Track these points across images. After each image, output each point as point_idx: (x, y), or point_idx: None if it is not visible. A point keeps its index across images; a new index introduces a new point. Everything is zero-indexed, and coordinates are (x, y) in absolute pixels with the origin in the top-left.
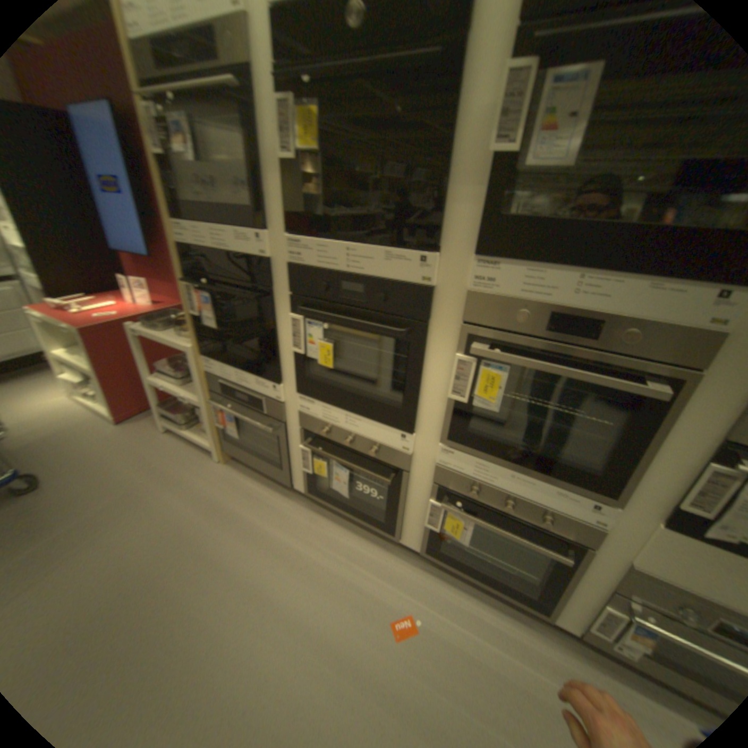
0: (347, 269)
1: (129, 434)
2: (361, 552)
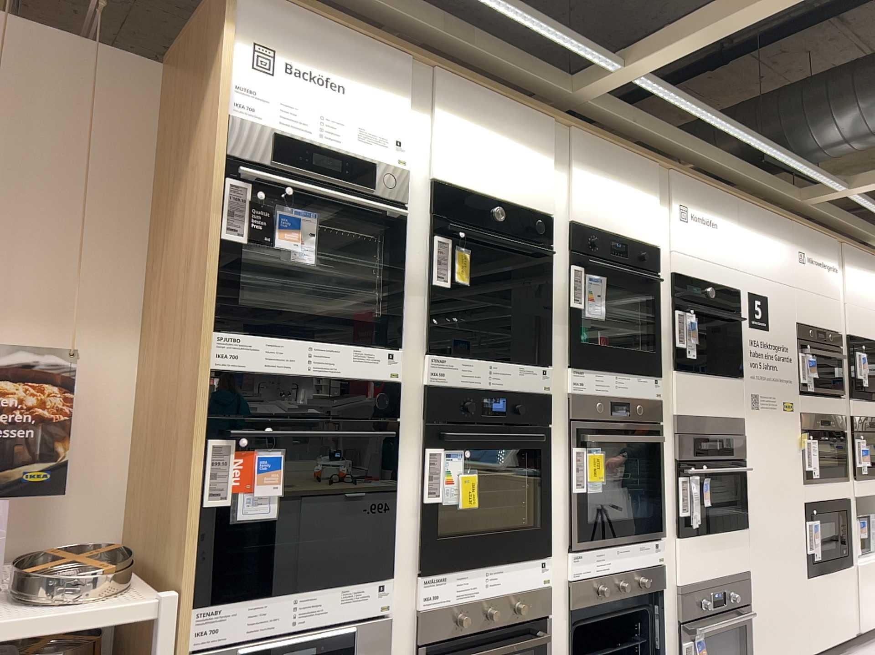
0: (488, 383)
1: None
2: None
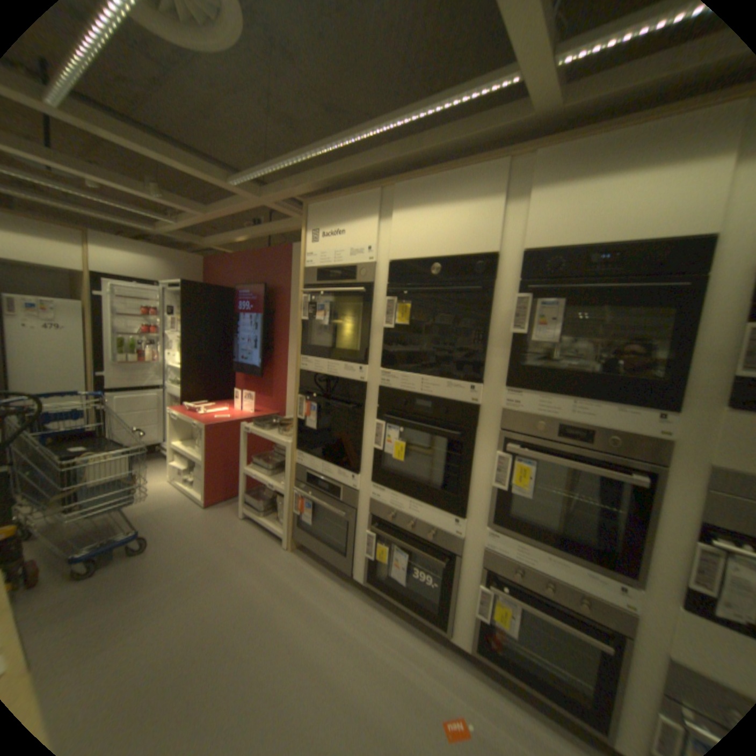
0: (421, 392)
1: (215, 517)
2: (414, 650)
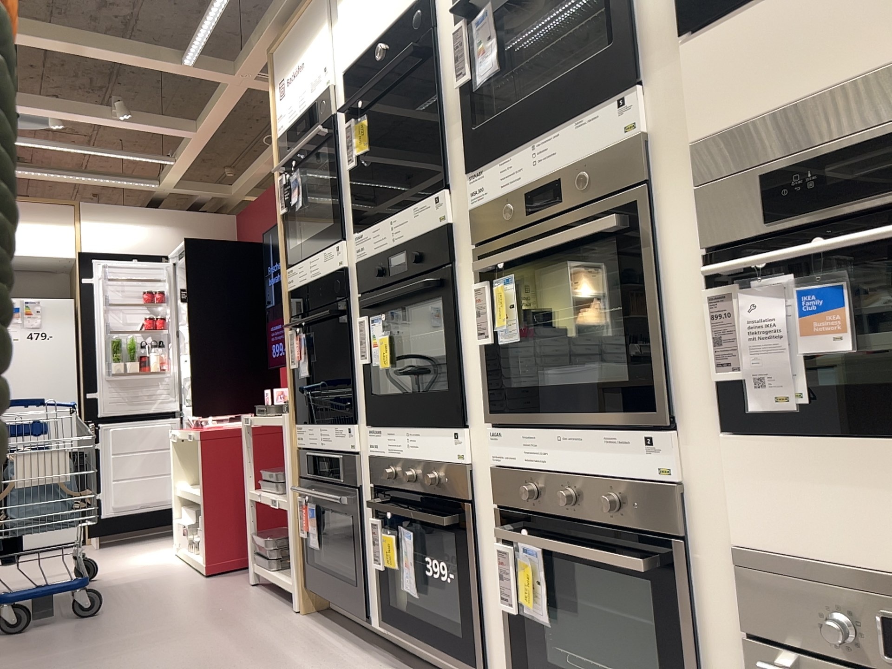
0: (392, 241)
1: (219, 582)
2: None
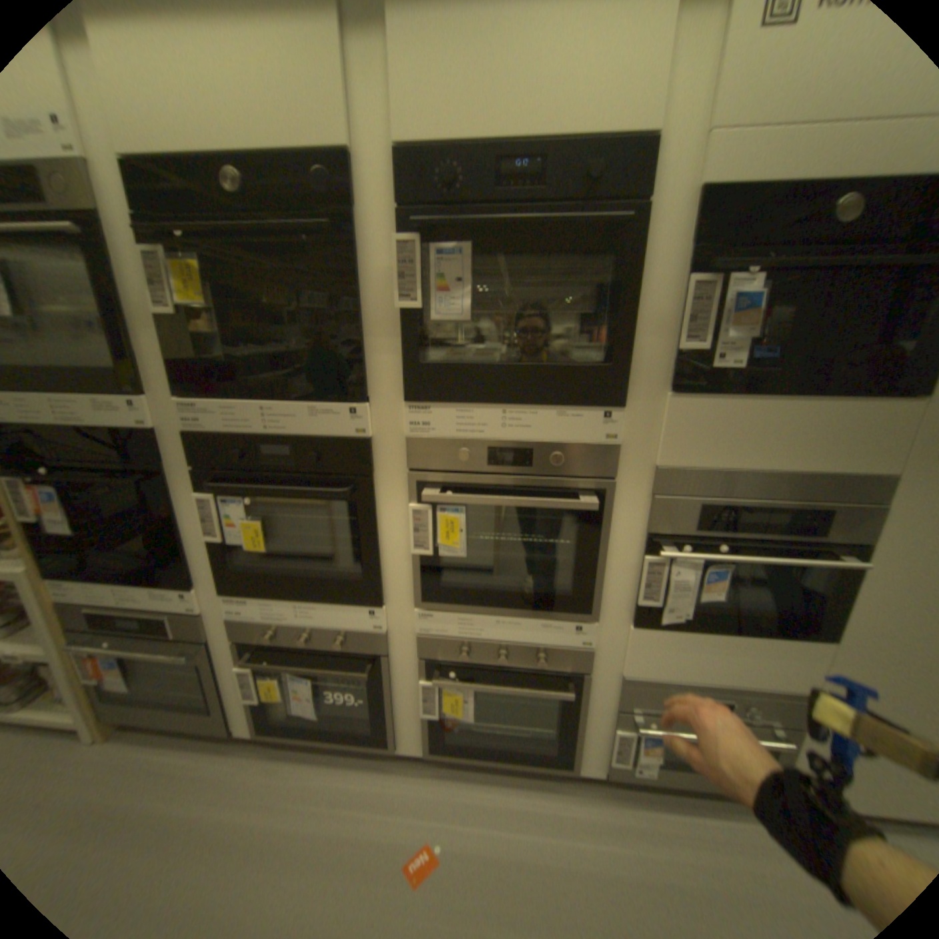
0: (265, 431)
1: None
2: (347, 790)
